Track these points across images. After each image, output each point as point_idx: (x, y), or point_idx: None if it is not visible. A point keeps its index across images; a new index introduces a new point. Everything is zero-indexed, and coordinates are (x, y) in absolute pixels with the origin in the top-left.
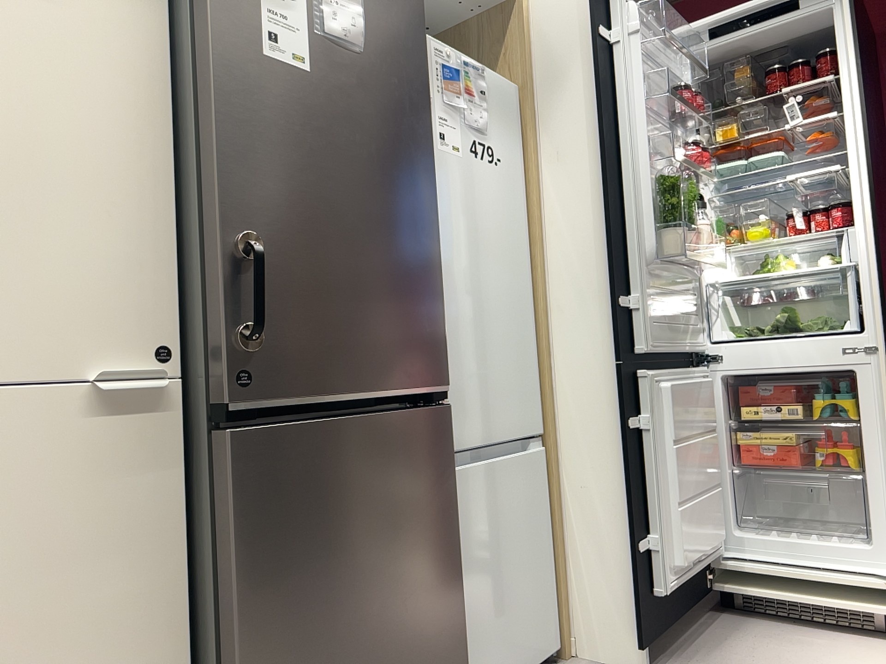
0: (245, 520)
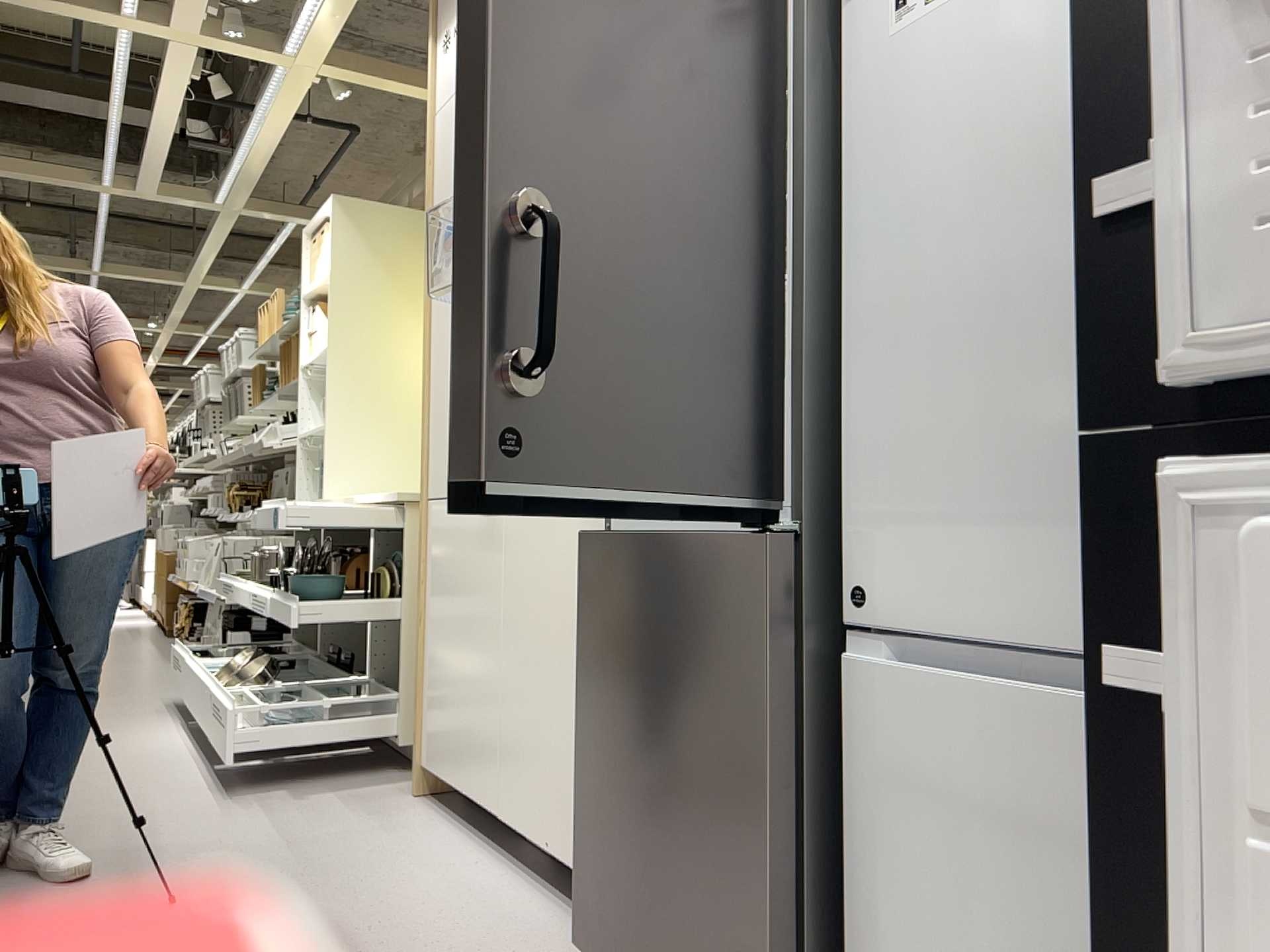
0: (584, 615)
